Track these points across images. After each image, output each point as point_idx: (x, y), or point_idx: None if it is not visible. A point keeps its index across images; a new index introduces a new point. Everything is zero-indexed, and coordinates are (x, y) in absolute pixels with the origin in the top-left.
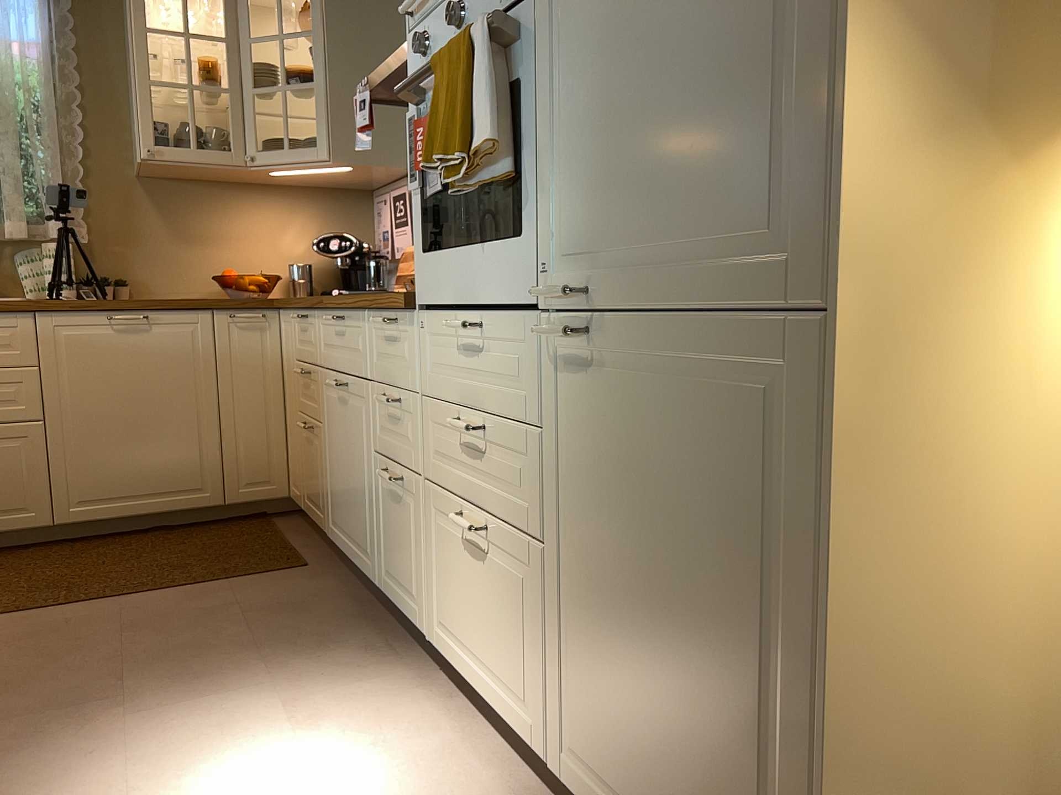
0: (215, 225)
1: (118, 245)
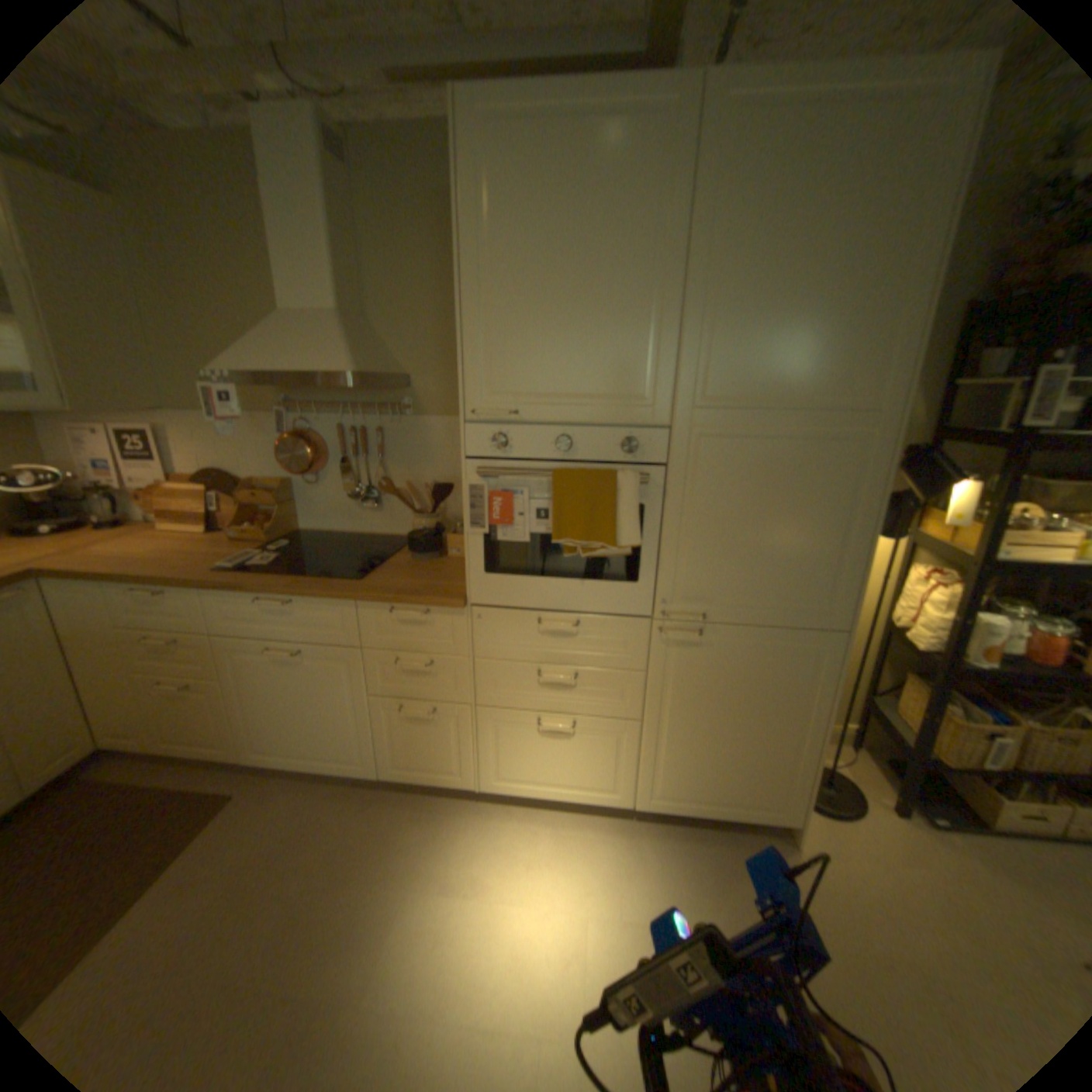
0: None
1: None
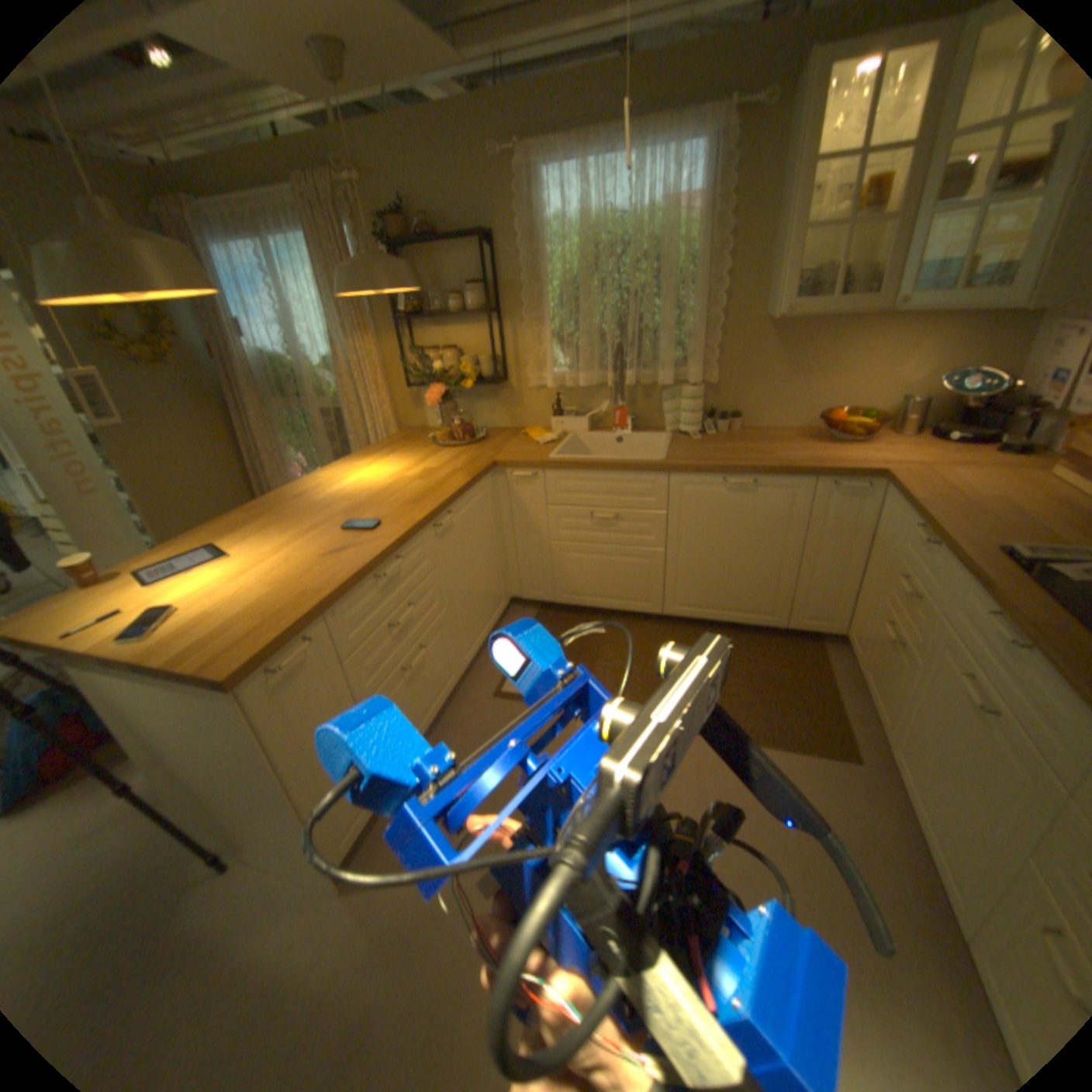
0: (833, 357)
1: (739, 382)
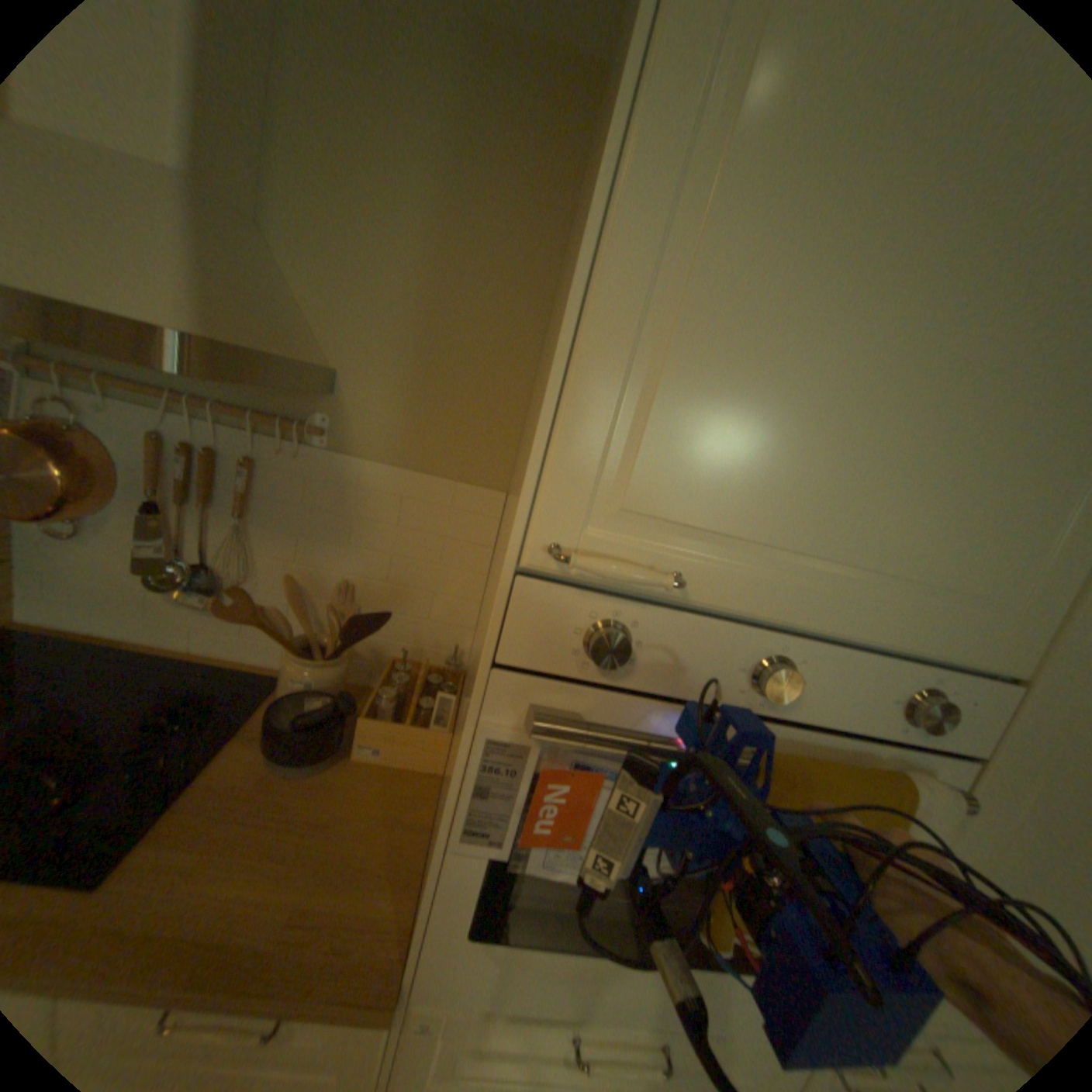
0: None
1: None
